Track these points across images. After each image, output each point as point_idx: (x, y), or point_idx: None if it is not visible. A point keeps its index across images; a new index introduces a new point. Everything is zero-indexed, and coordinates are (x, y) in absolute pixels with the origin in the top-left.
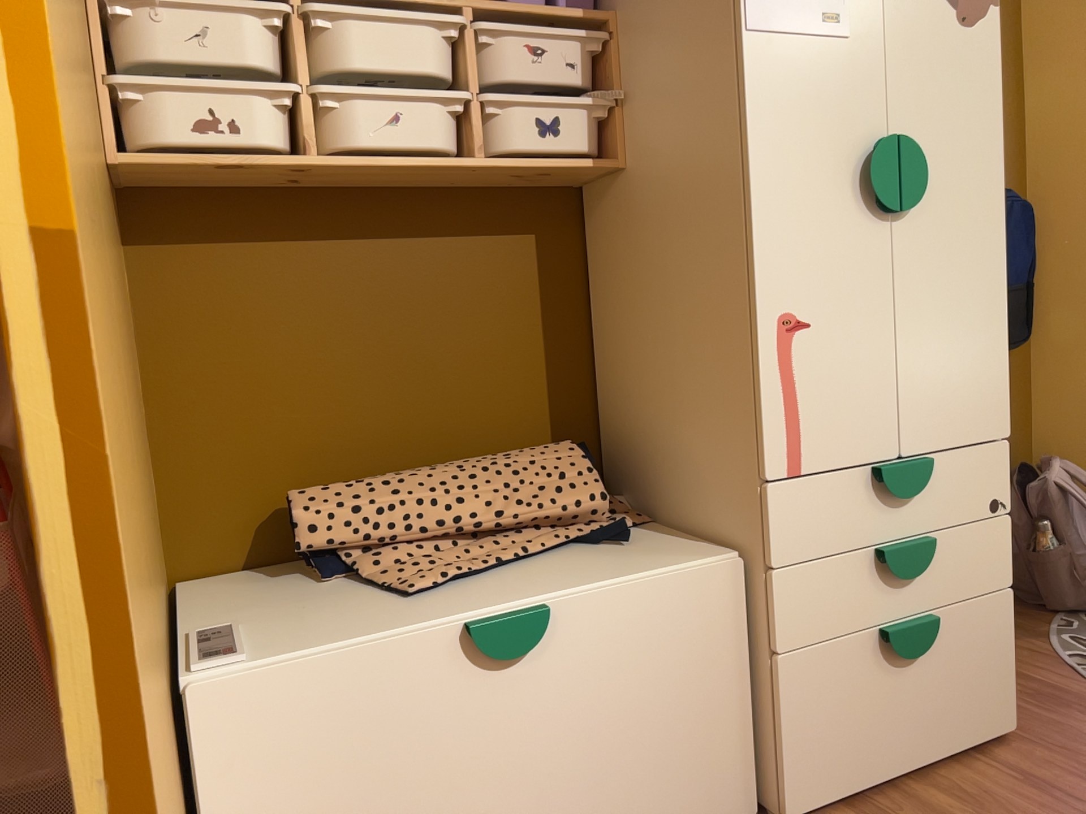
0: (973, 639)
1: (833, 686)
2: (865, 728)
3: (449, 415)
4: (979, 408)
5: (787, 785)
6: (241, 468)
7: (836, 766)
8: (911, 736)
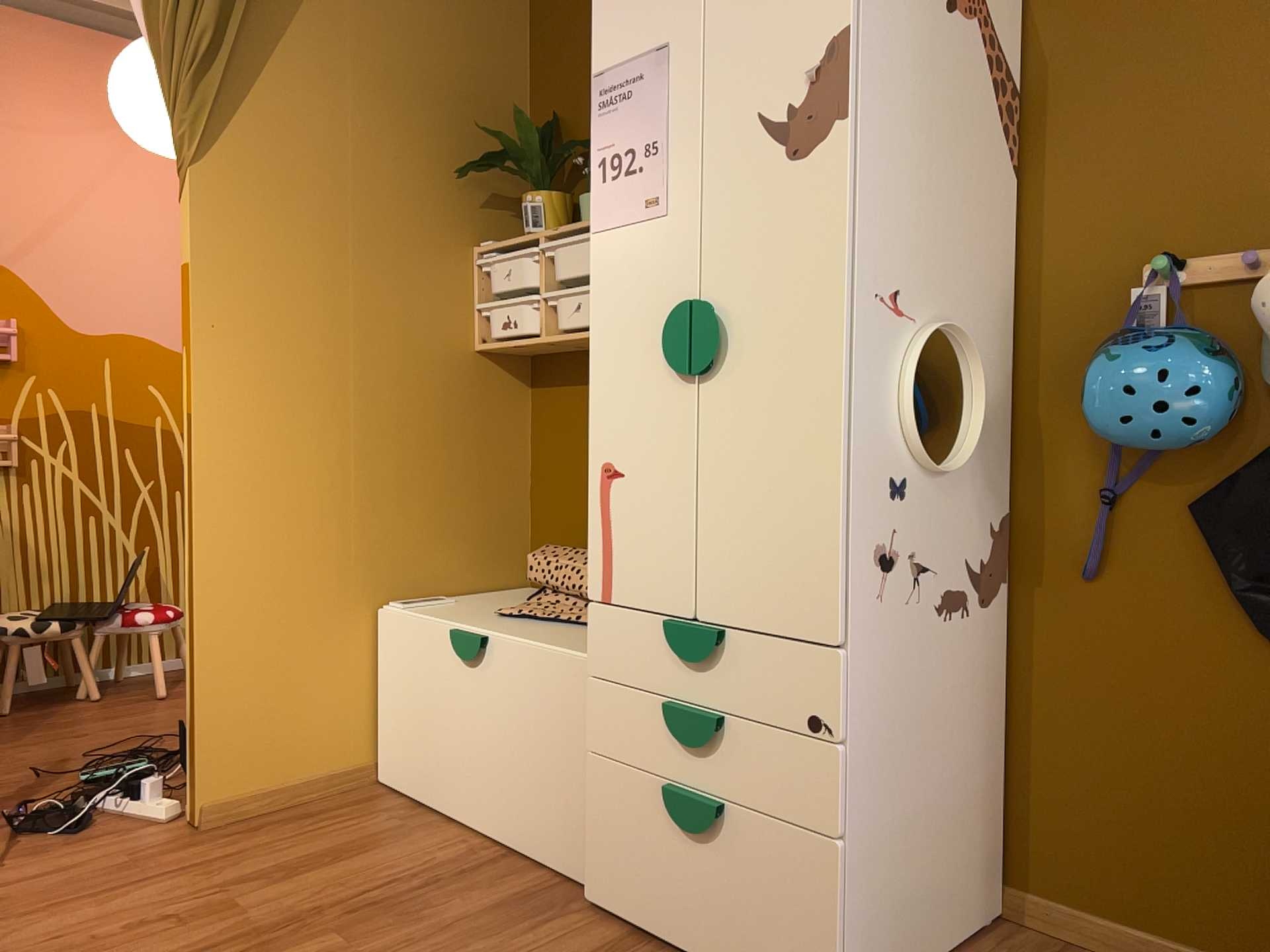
0: (775, 870)
1: (624, 809)
2: (650, 873)
3: None
4: (793, 598)
5: (585, 868)
6: (559, 528)
7: (623, 887)
8: (694, 921)
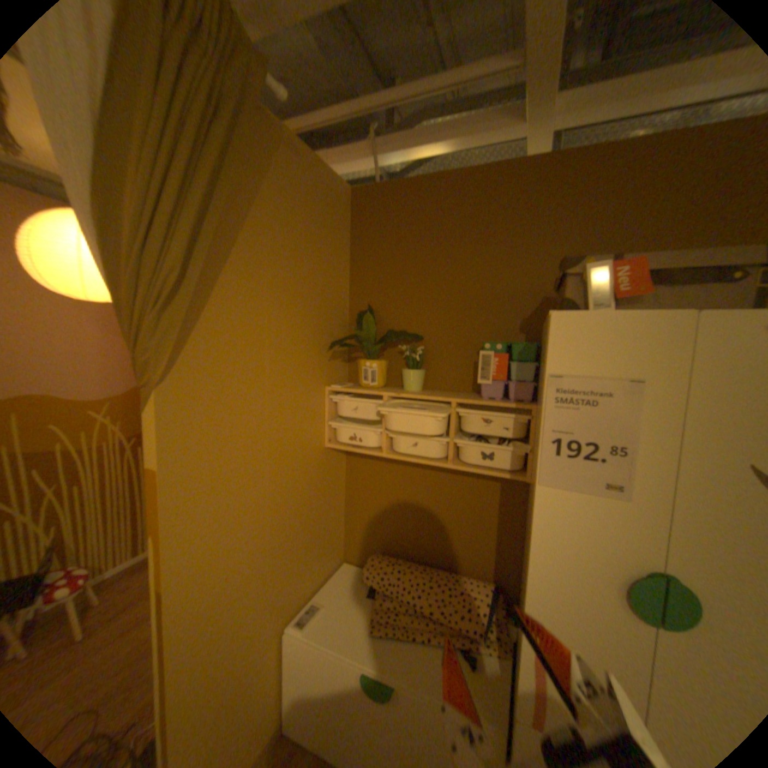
0: None
1: None
2: None
3: (444, 547)
4: None
5: None
6: (368, 535)
7: None
8: None
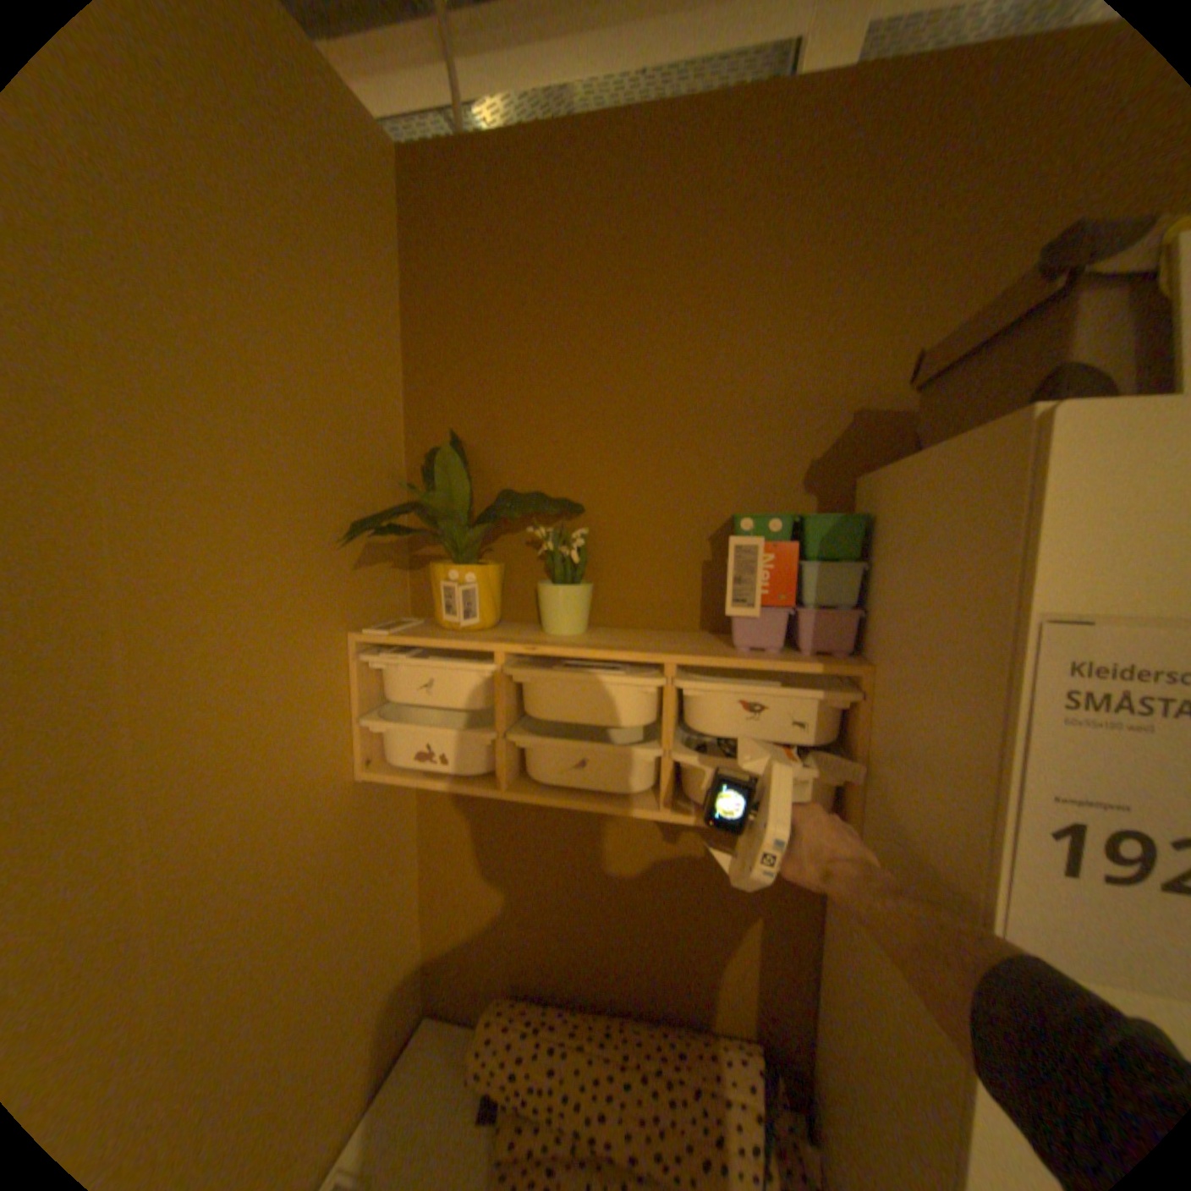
0: None
1: None
2: None
3: (648, 969)
4: None
5: None
6: (475, 952)
7: None
8: None
